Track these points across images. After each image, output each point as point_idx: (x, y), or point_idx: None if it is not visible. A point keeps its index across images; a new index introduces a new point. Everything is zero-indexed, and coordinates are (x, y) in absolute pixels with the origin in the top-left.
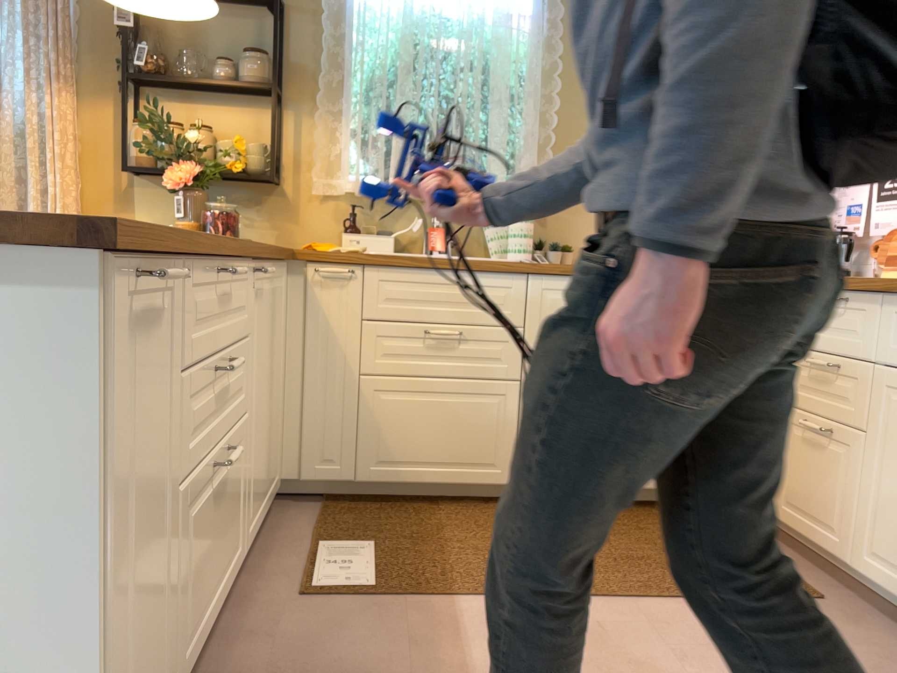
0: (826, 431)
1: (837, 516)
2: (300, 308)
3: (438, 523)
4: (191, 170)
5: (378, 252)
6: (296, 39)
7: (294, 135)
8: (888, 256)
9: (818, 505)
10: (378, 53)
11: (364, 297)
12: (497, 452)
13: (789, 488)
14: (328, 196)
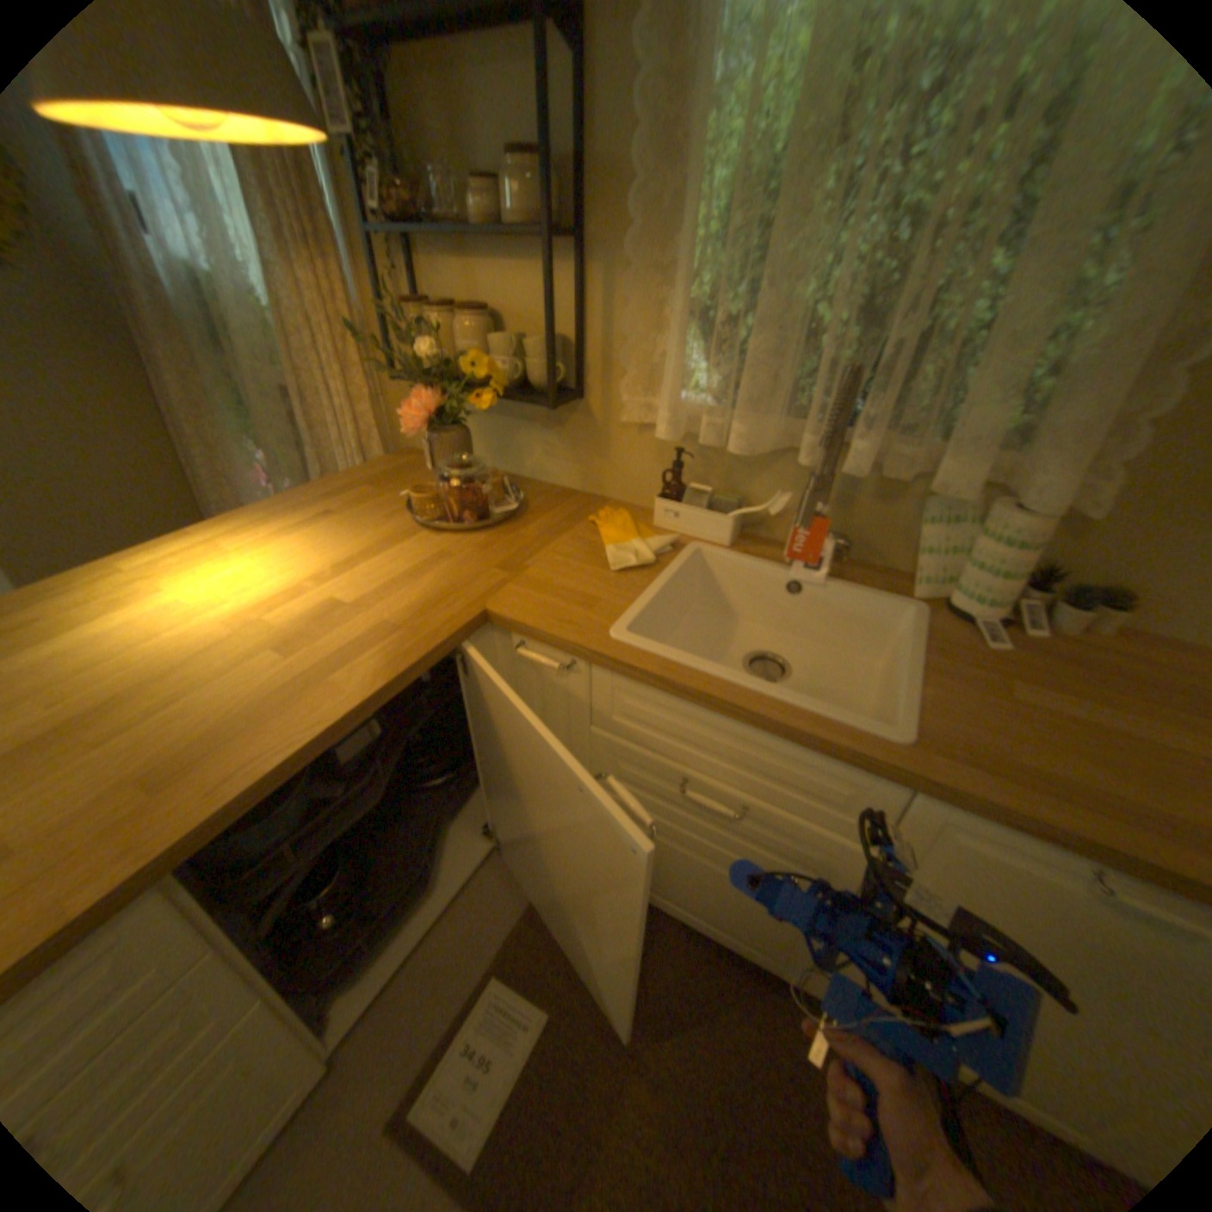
0: None
1: None
2: (516, 678)
3: (662, 999)
4: (422, 408)
5: (705, 539)
6: (604, 95)
7: (601, 314)
8: None
9: None
10: (752, 111)
11: (595, 703)
12: (783, 953)
13: None
14: (648, 425)
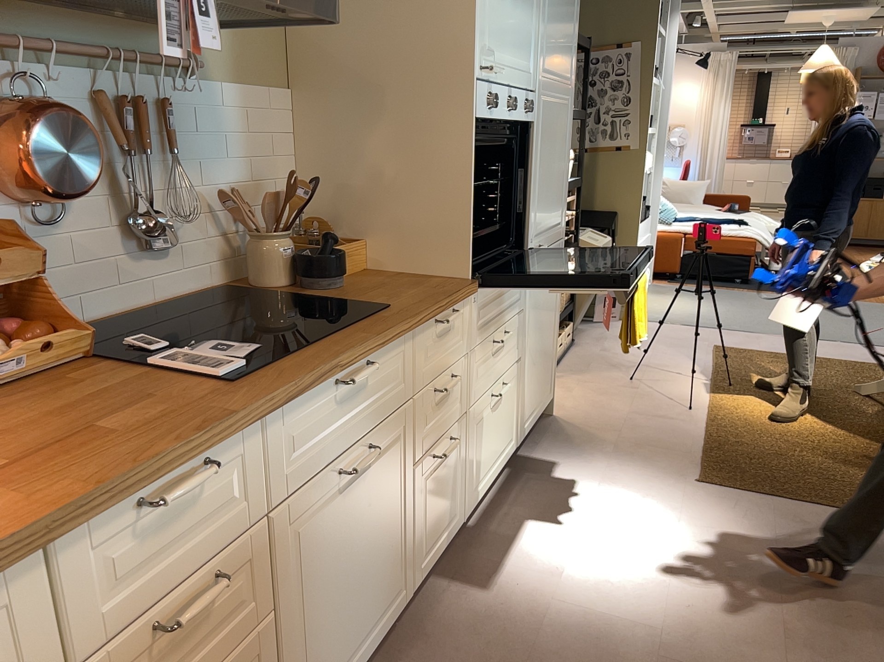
0: None
1: None
2: None
3: None
4: None
5: None
6: None
7: None
8: None
9: None
10: None
11: None
12: None
13: None
14: None
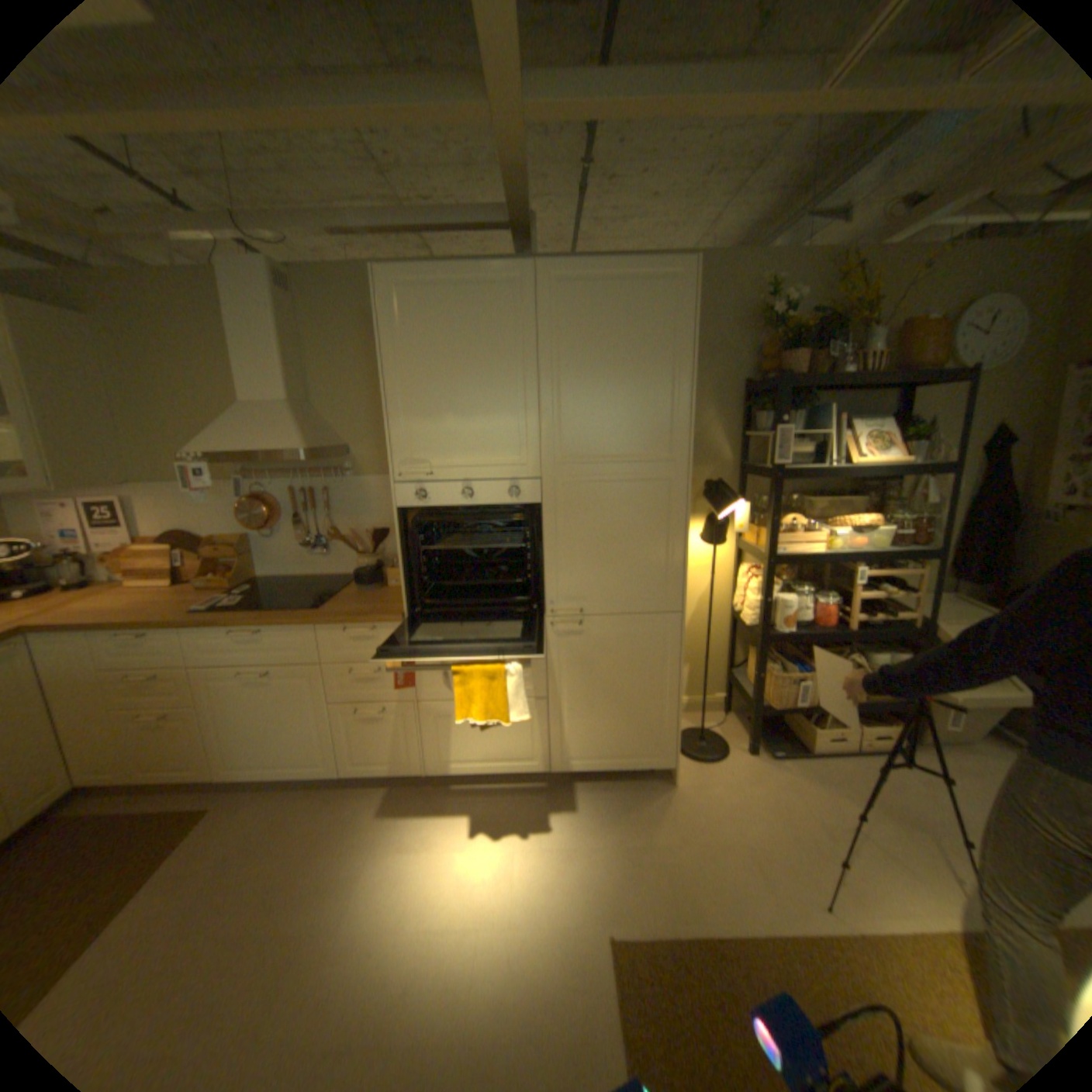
0: (161, 719)
1: (188, 761)
2: None
3: None
4: None
5: None
6: None
7: None
8: (119, 571)
9: (170, 762)
10: None
11: None
12: None
13: (137, 763)
14: None
